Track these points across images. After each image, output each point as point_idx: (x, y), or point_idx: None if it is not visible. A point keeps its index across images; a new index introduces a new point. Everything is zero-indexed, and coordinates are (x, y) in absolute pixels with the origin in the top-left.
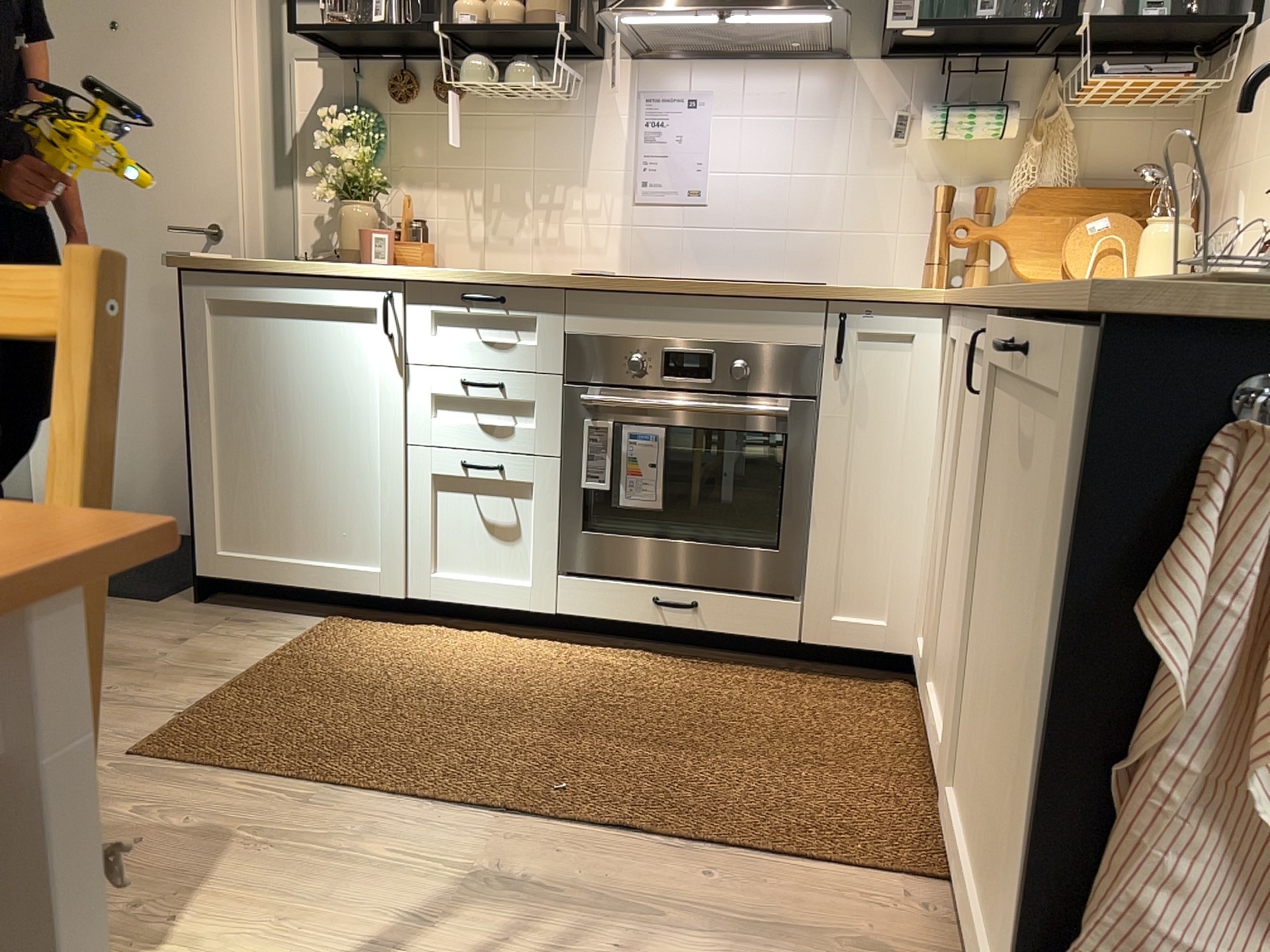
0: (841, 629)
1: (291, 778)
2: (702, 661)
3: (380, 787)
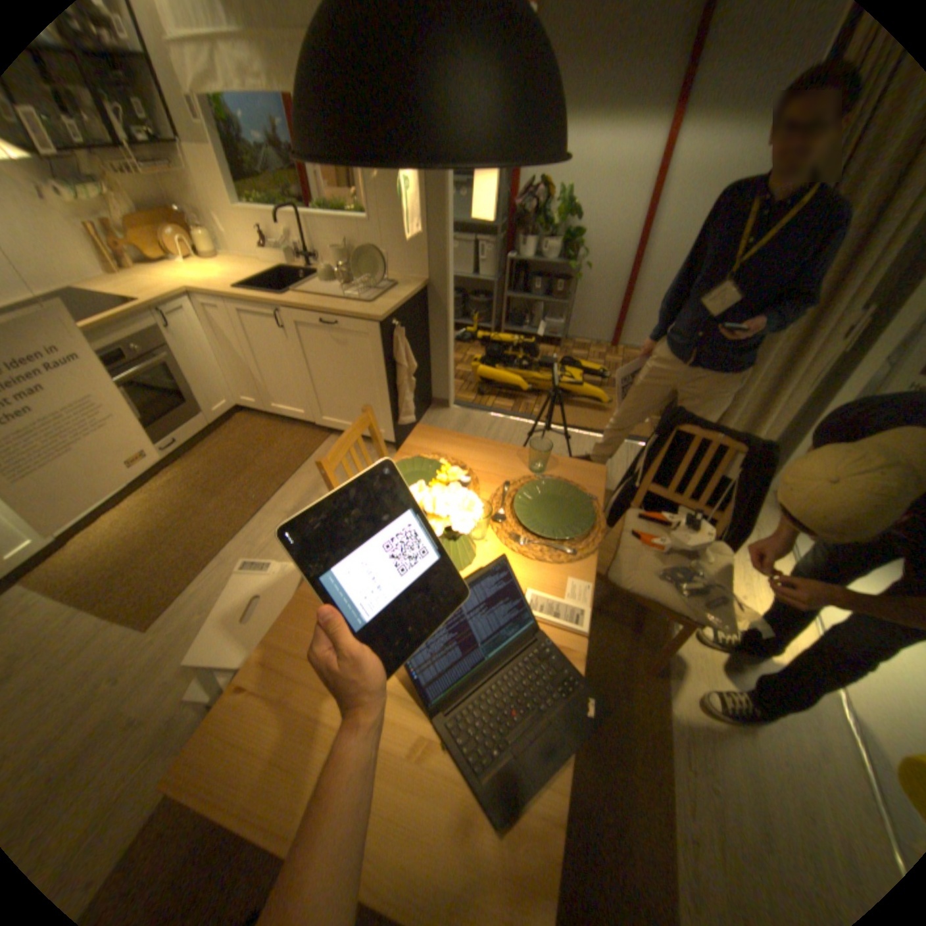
0: (216, 411)
1: (198, 569)
2: (182, 455)
3: (223, 541)
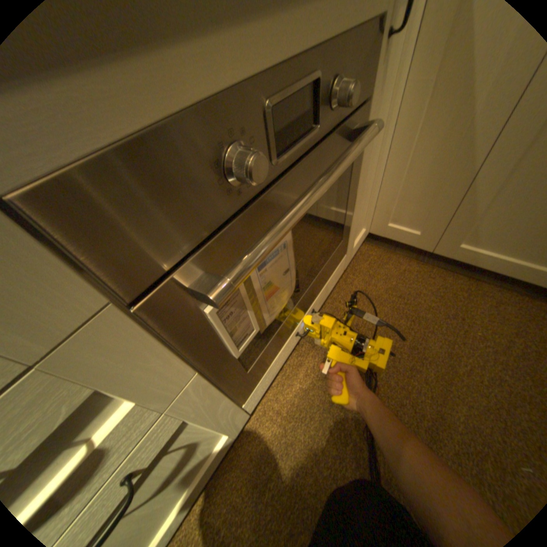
0: (351, 248)
1: None
2: None
3: None
